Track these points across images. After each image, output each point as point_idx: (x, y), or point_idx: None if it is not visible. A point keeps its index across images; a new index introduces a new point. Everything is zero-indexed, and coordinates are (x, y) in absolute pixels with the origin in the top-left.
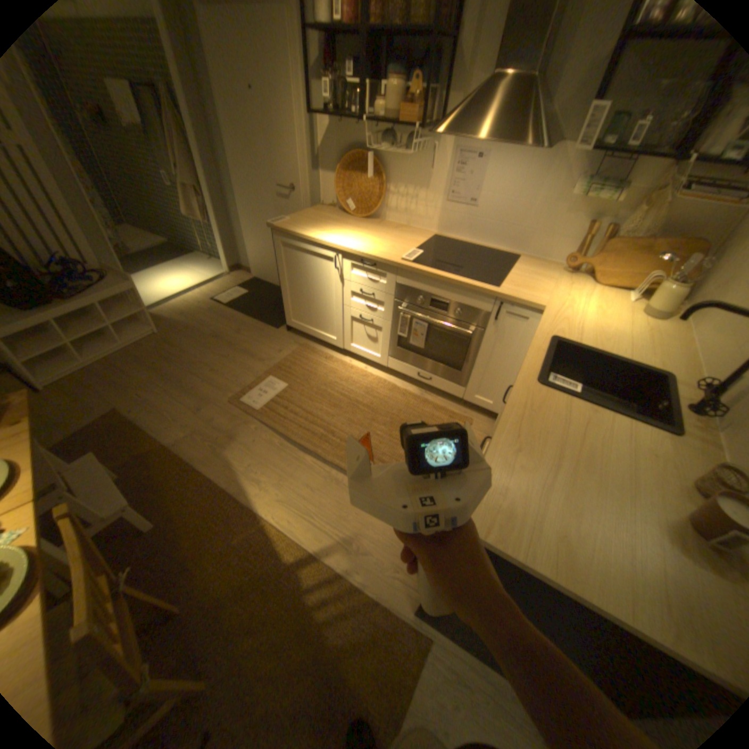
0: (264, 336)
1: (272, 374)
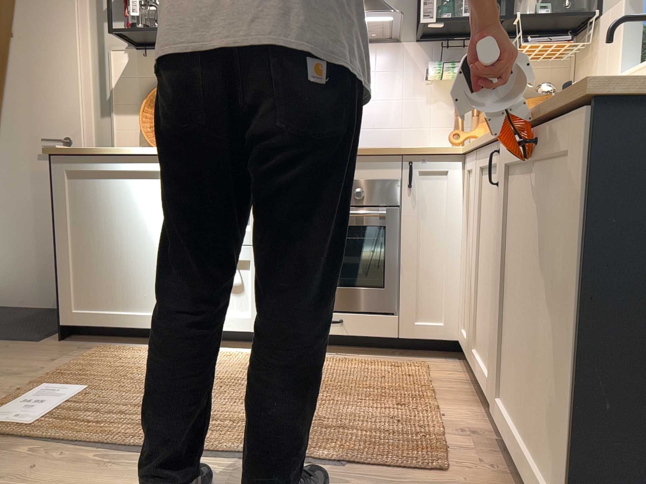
0: (11, 352)
1: (47, 384)
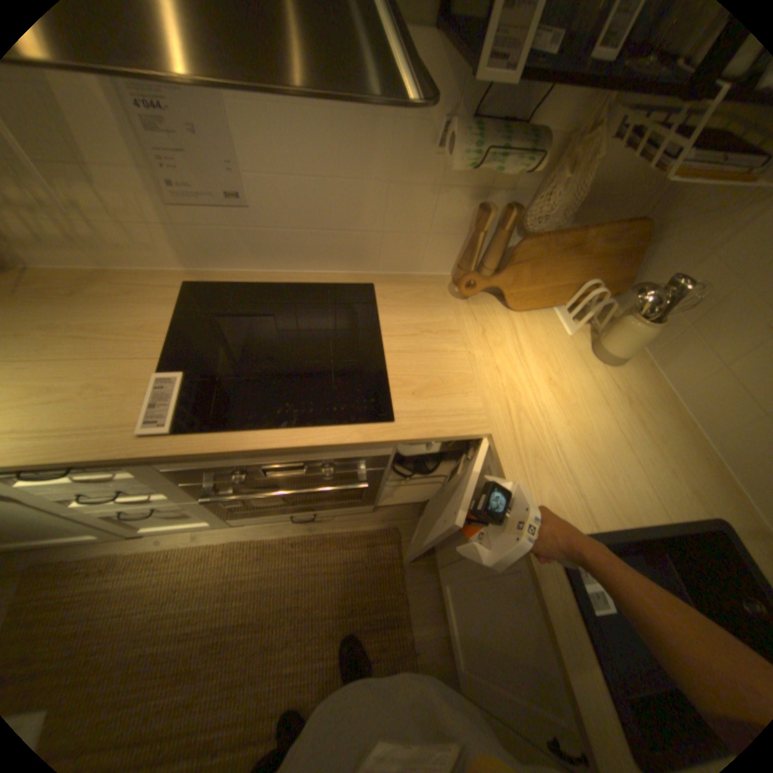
0: None
1: None
